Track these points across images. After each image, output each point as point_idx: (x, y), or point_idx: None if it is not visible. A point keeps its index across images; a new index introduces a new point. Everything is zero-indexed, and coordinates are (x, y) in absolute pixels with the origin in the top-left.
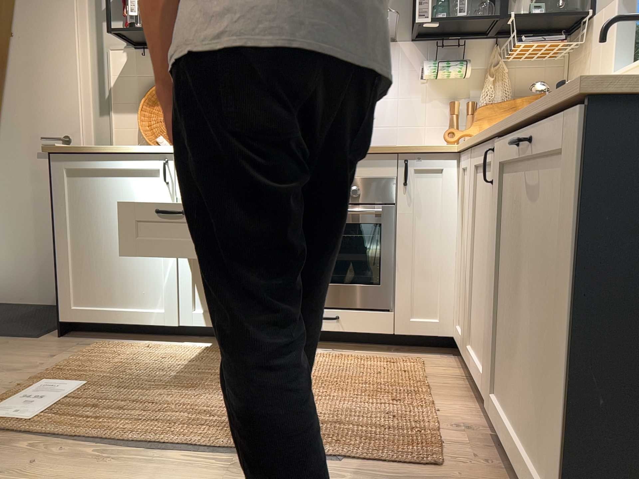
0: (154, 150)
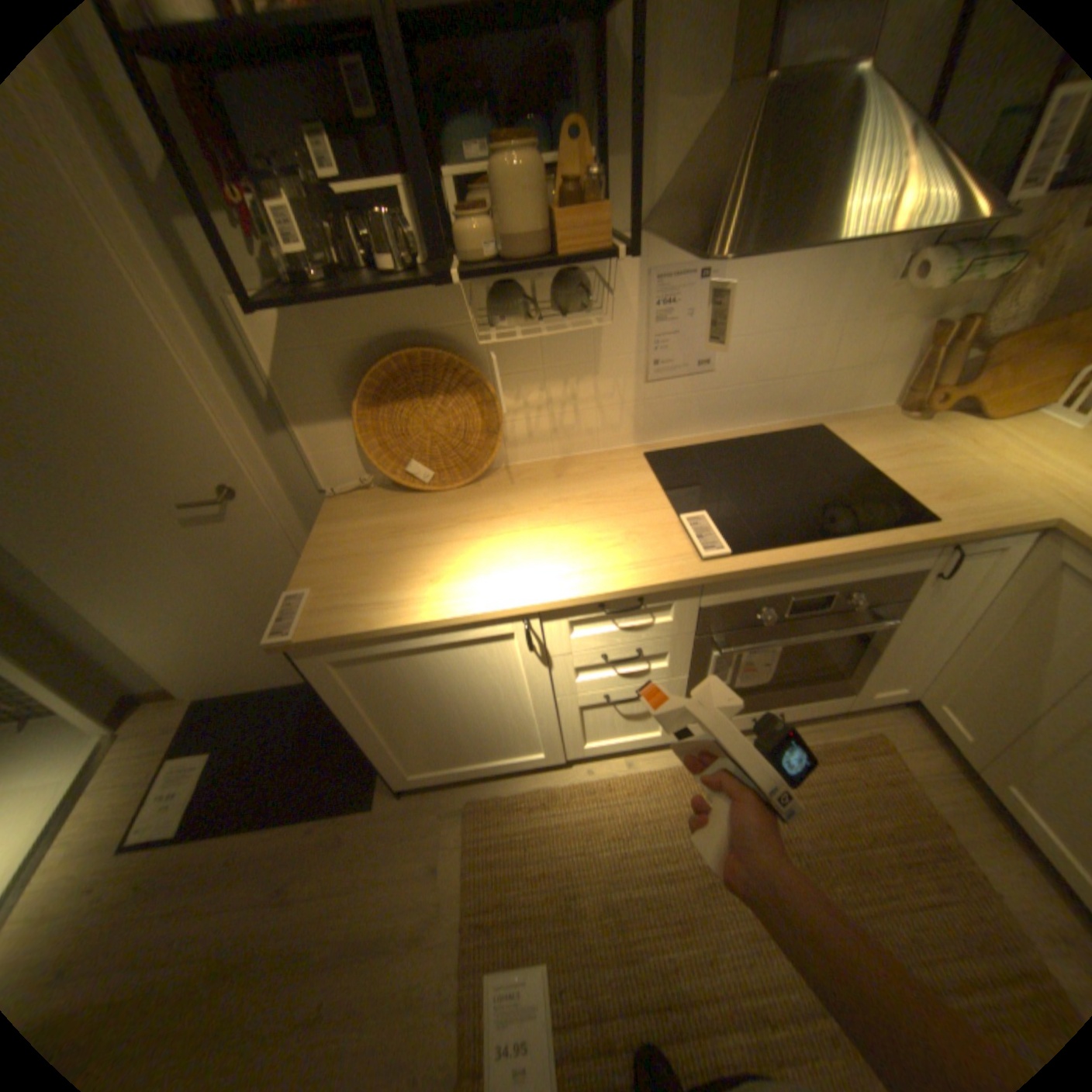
0: (501, 612)
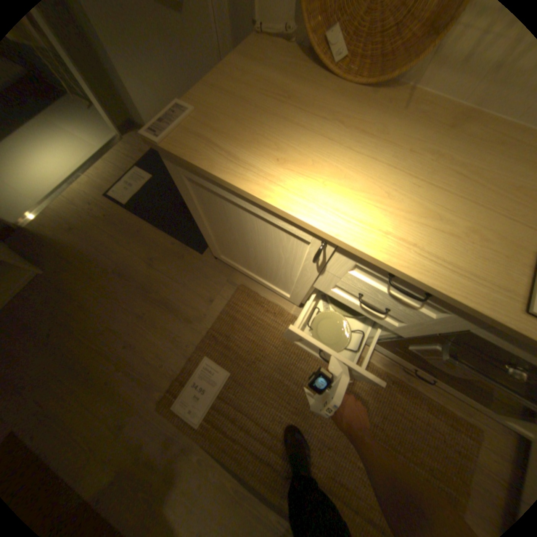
0: (310, 226)
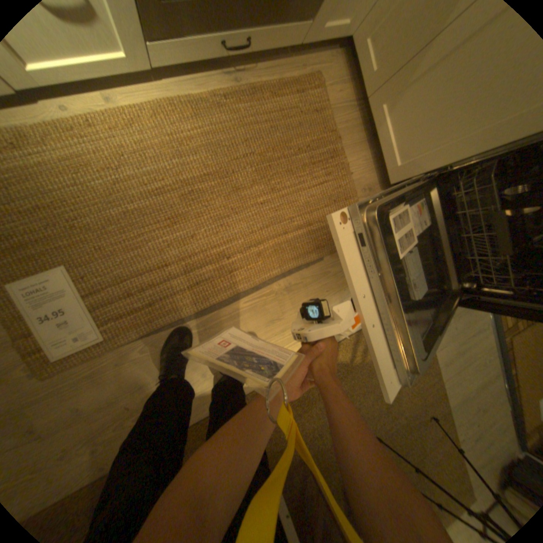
0: None
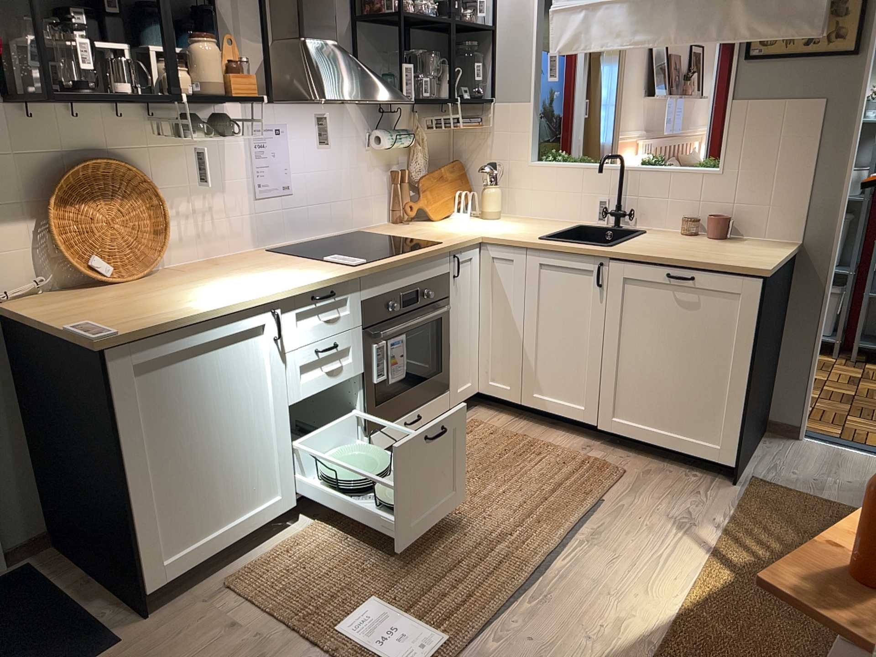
0: (260, 302)
